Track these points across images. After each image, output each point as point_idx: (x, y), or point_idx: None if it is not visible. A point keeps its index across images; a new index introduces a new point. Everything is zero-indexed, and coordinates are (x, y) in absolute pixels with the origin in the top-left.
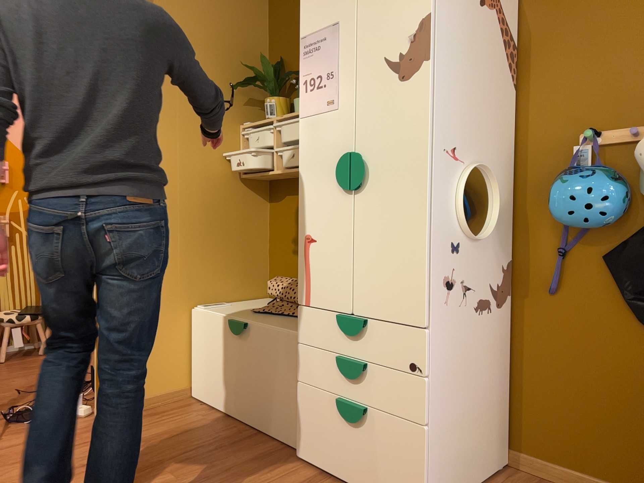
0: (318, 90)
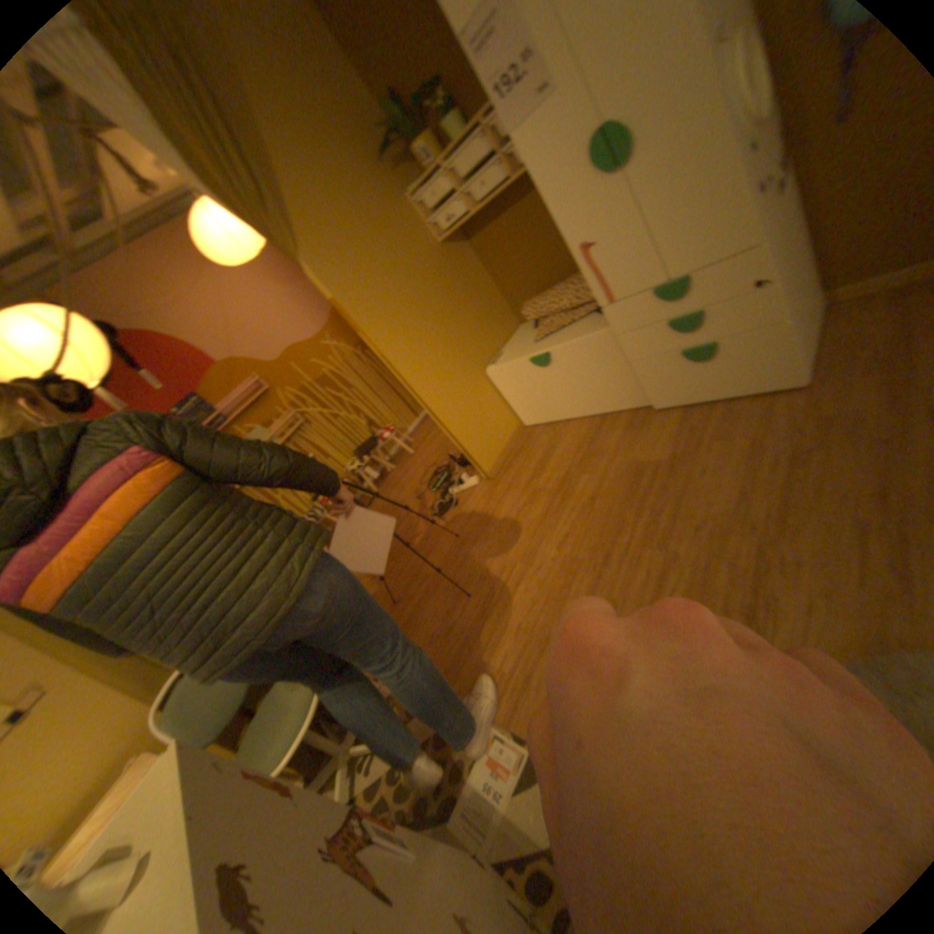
0: (519, 81)
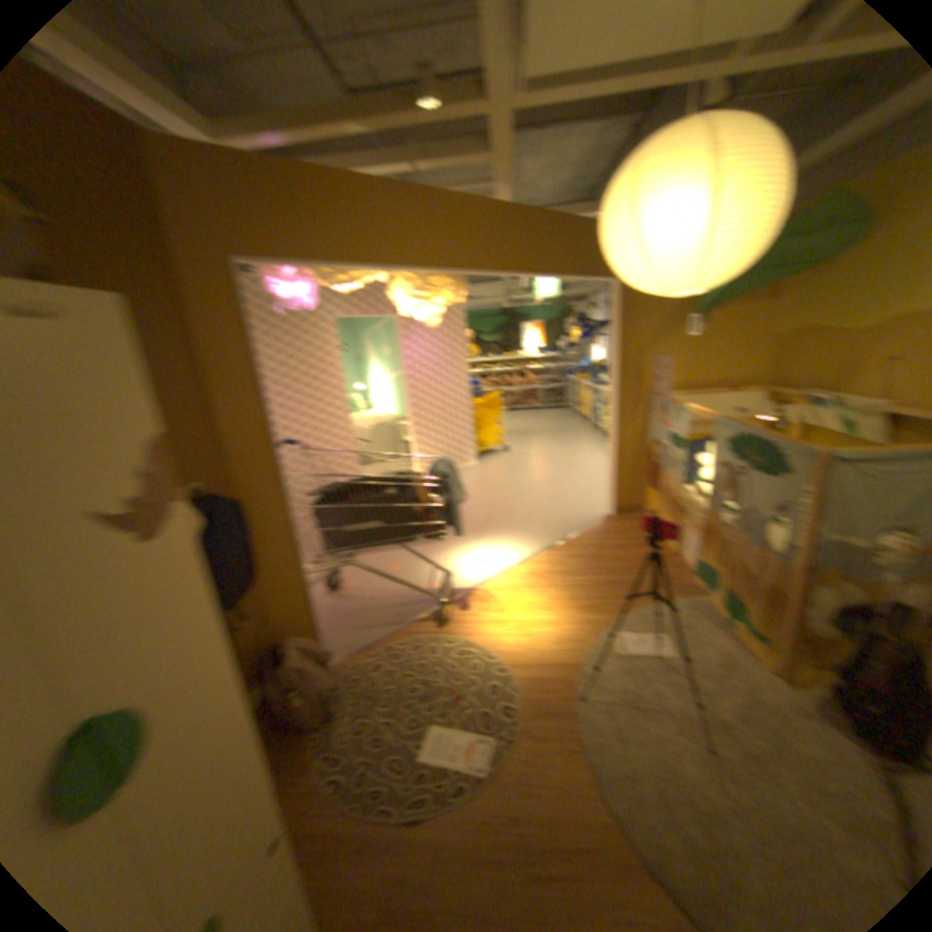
0: None
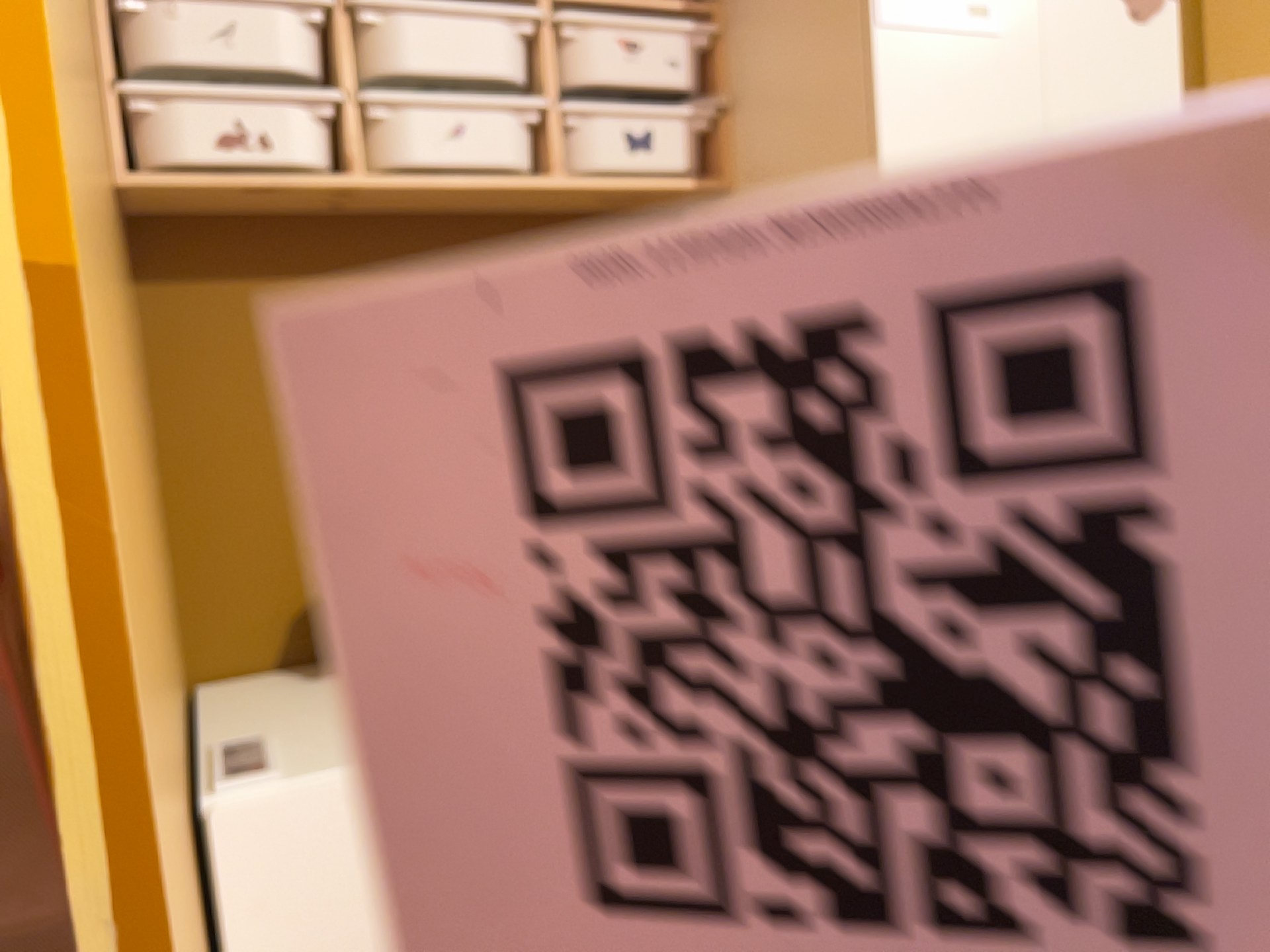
0: None
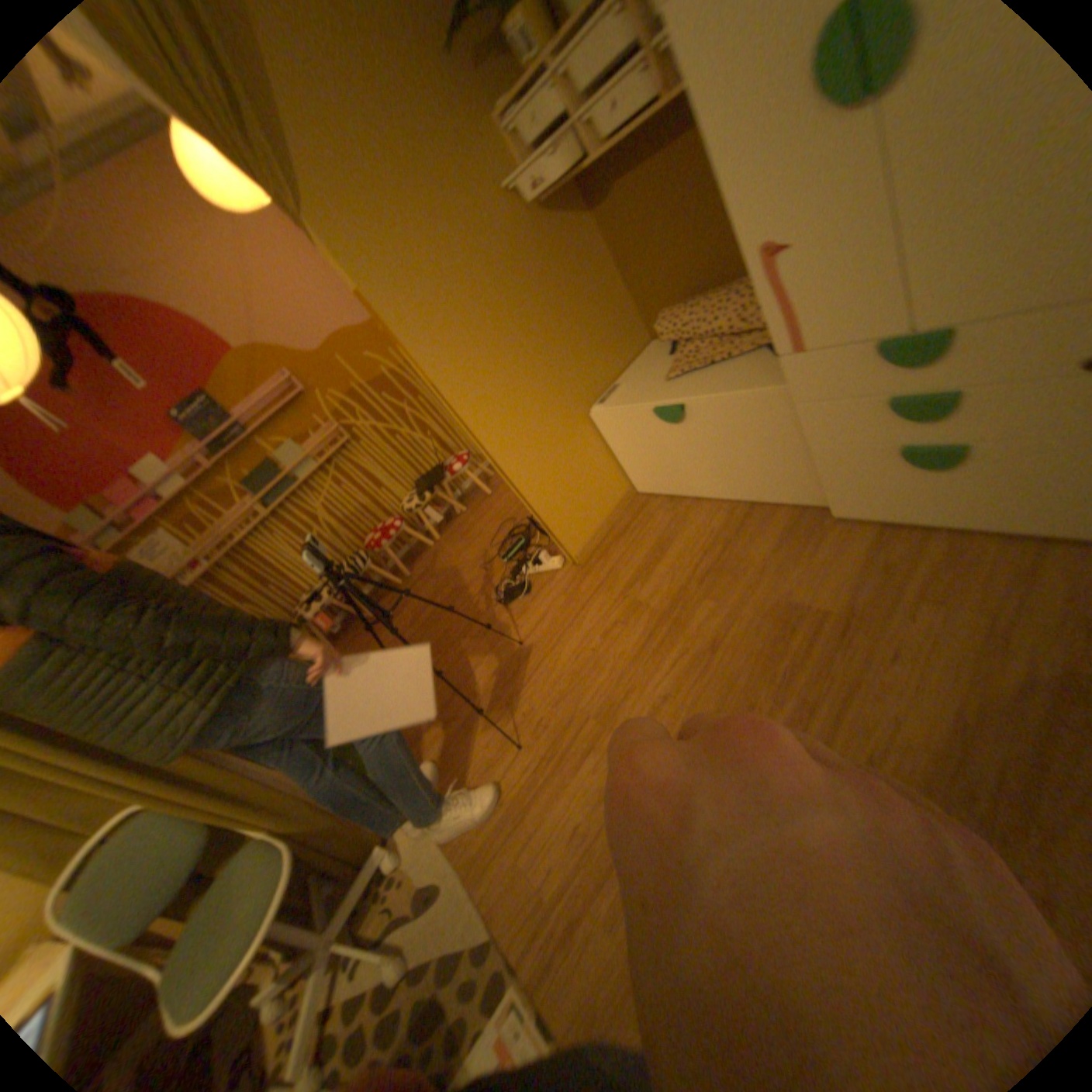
0: None
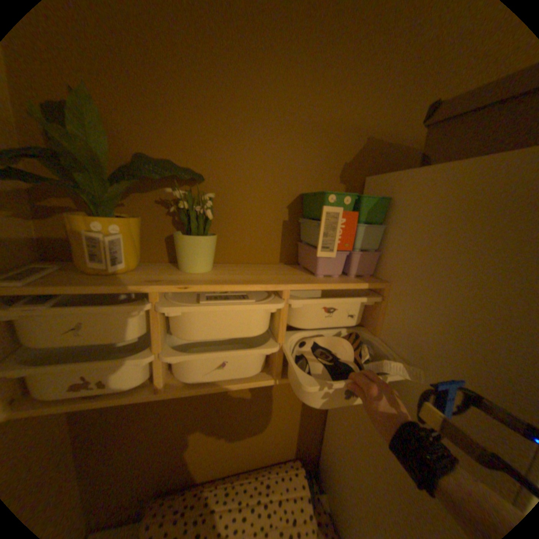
0: None
